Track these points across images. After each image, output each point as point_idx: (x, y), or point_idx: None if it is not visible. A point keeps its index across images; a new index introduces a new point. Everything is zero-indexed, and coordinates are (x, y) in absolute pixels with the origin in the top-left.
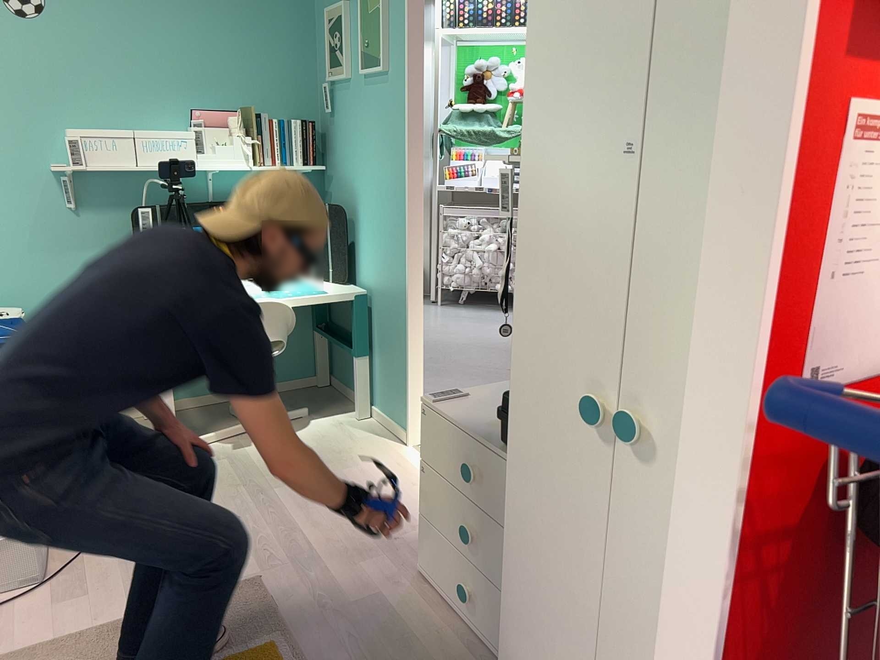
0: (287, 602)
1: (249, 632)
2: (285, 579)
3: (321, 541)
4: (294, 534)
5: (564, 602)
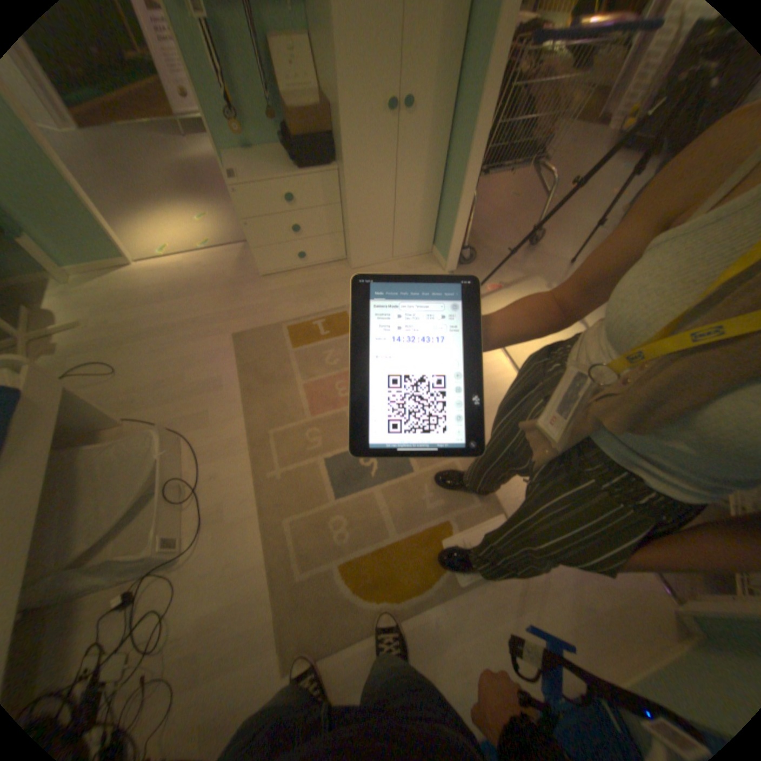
0: (258, 323)
1: (275, 336)
2: (239, 324)
3: (213, 309)
4: (199, 320)
5: (378, 197)
